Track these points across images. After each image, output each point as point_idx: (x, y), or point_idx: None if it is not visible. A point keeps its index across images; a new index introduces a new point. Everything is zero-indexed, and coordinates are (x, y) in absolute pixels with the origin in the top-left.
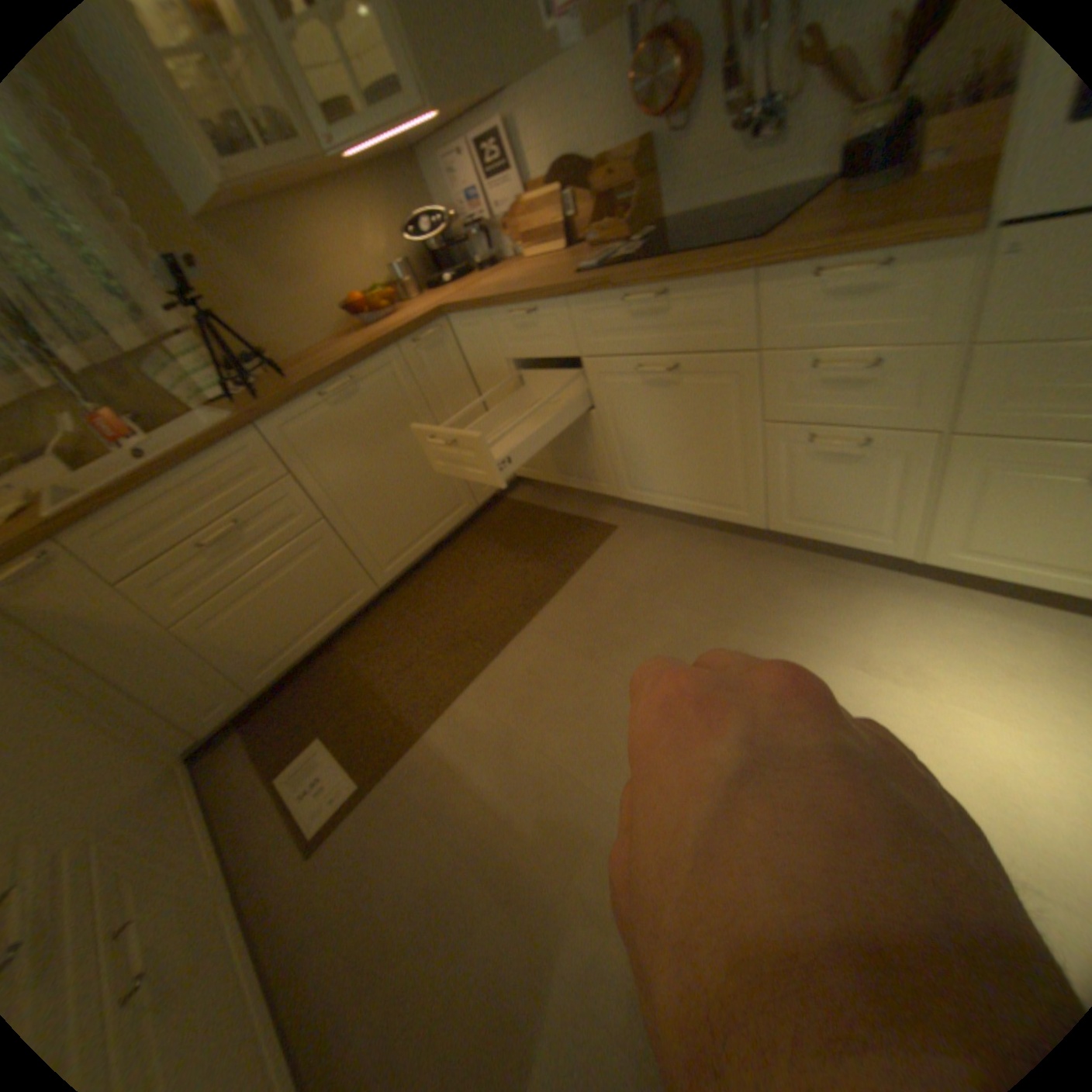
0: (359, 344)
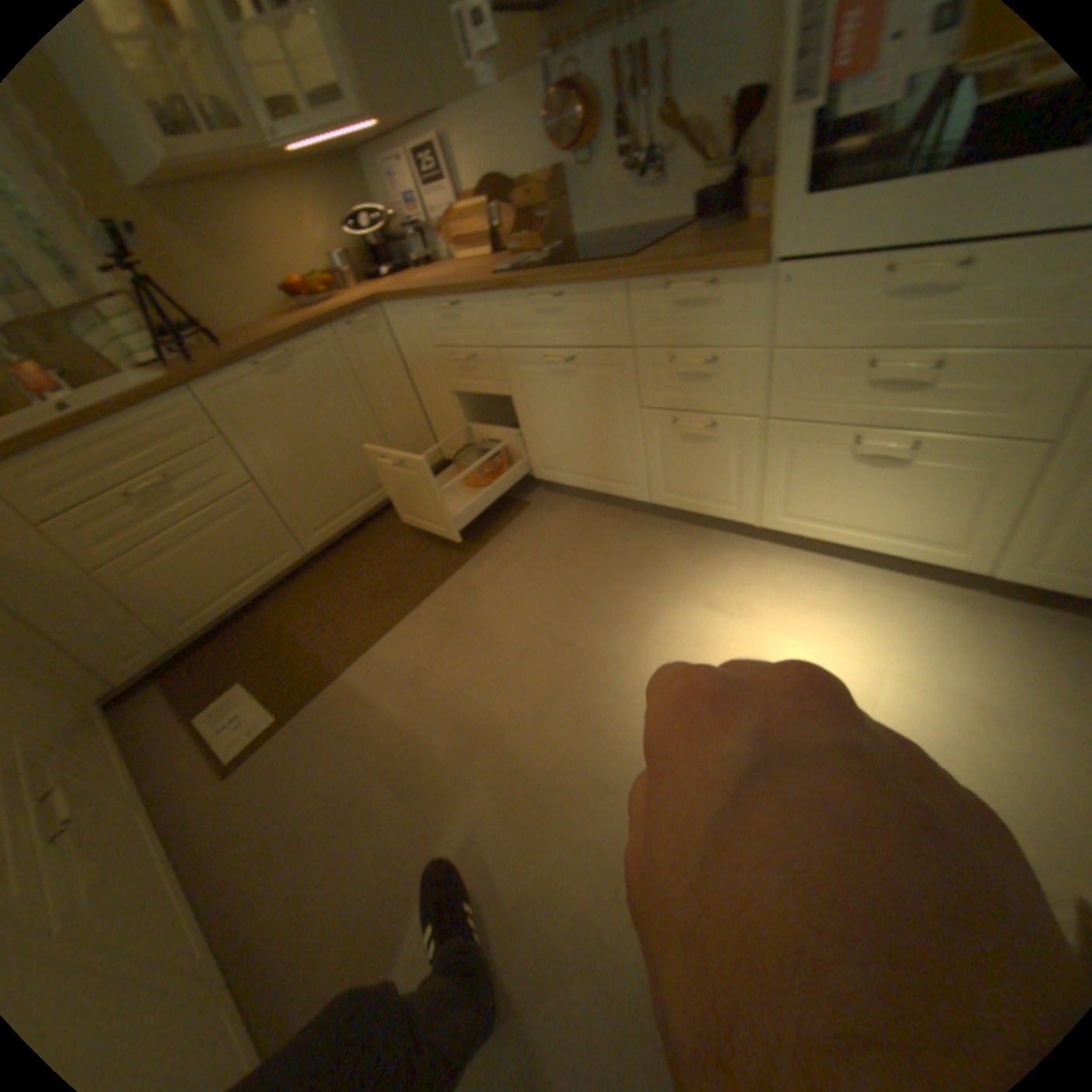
0: (294, 322)
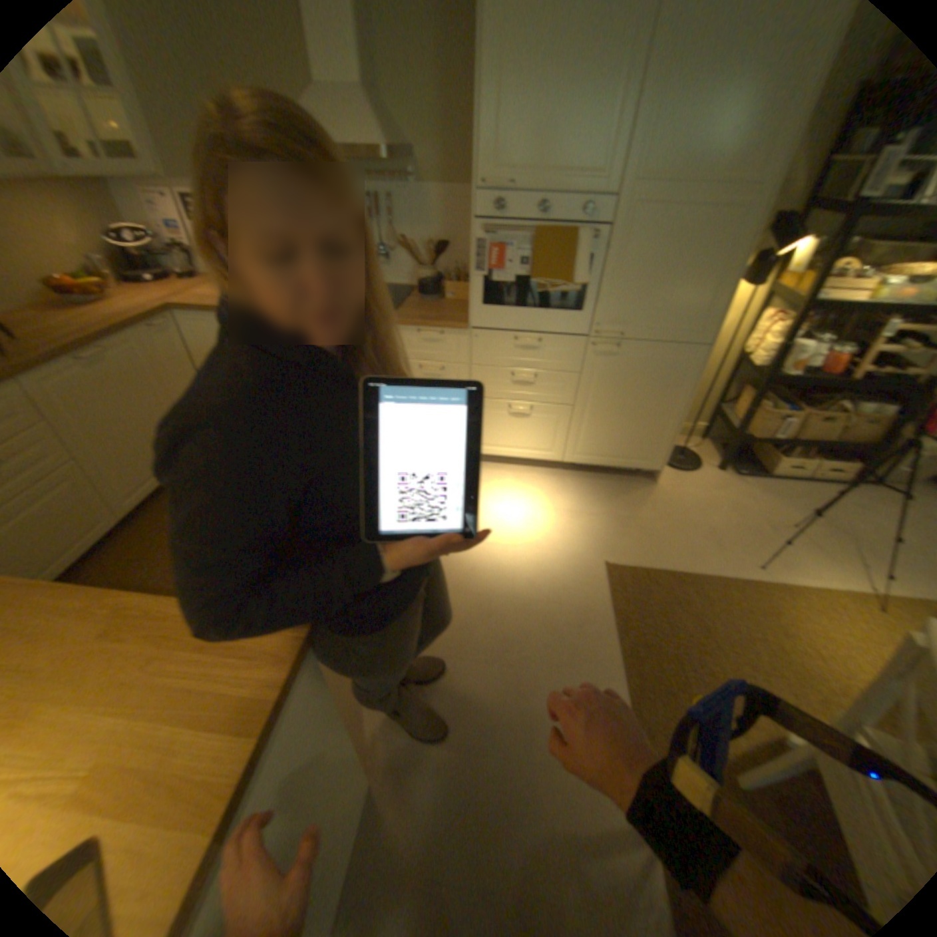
0: (106, 325)
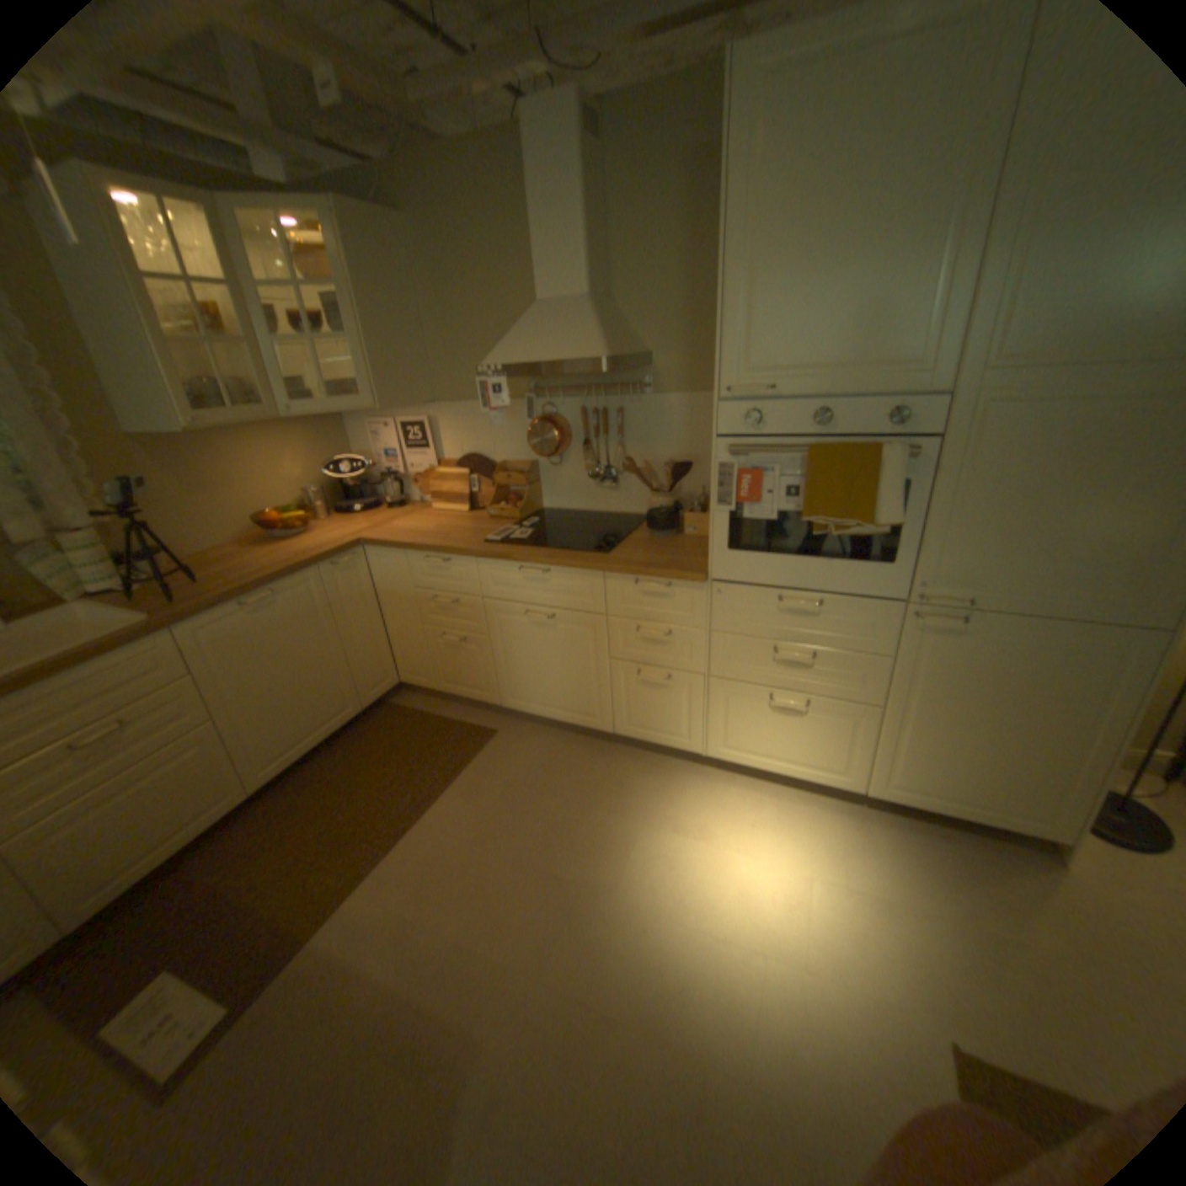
0: (285, 564)
